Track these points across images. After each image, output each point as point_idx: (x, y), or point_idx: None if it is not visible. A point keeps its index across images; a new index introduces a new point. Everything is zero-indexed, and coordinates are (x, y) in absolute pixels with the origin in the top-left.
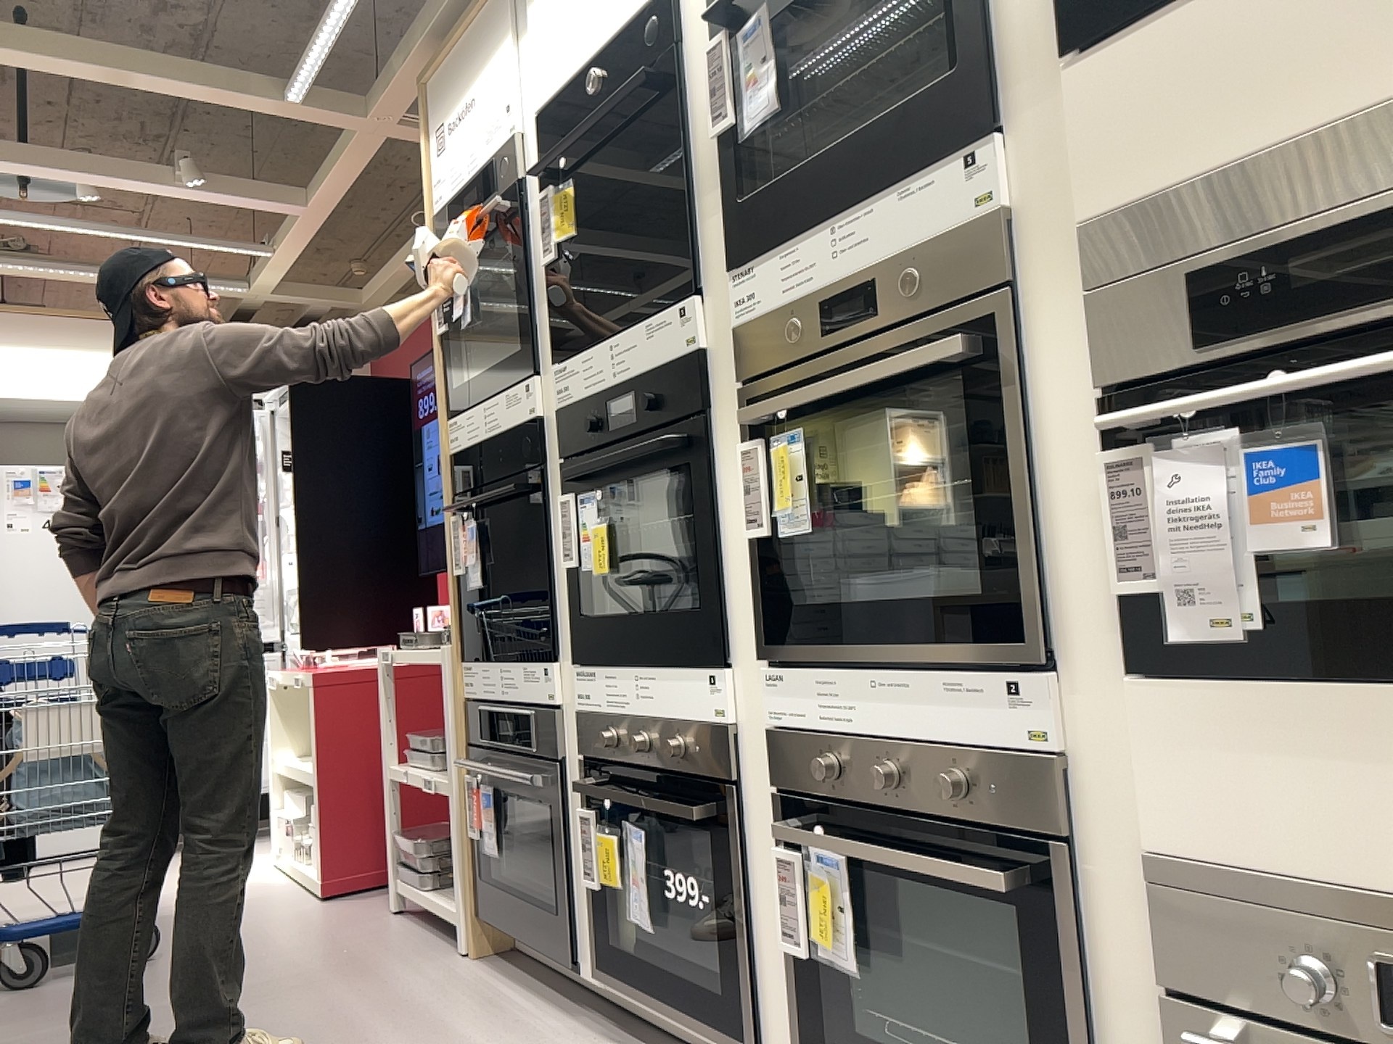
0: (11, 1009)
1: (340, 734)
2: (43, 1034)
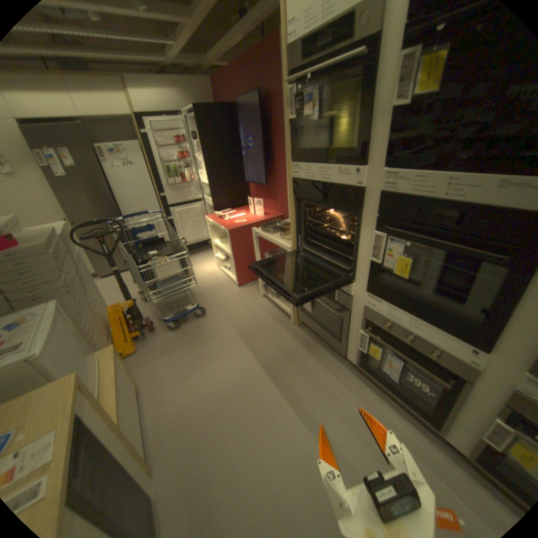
0: (177, 340)
1: (238, 246)
2: (191, 356)
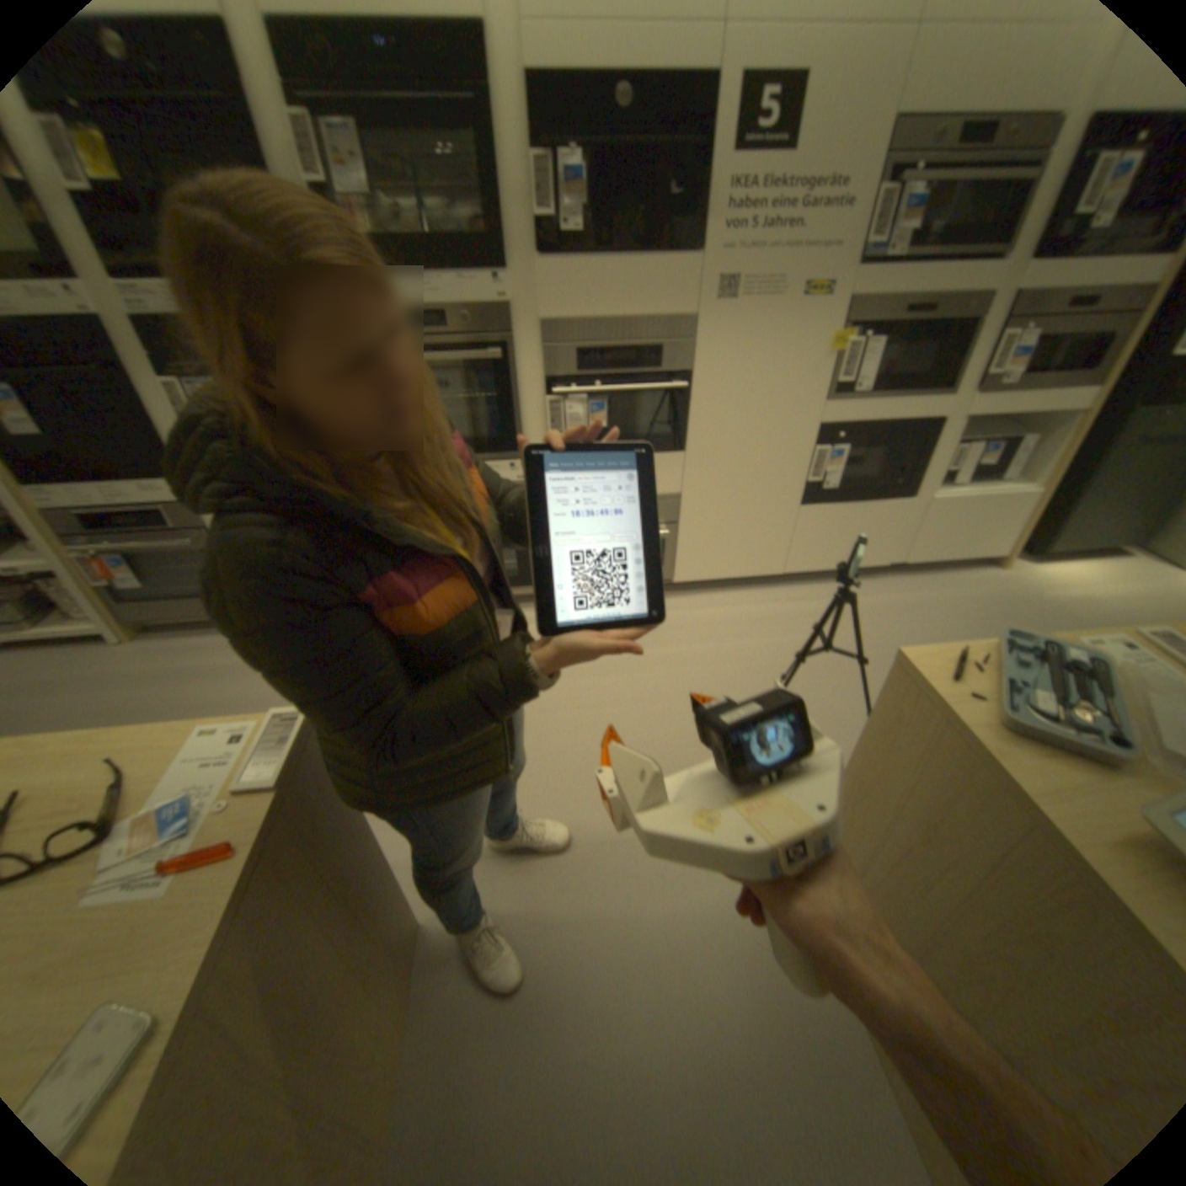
0: None
1: None
2: None
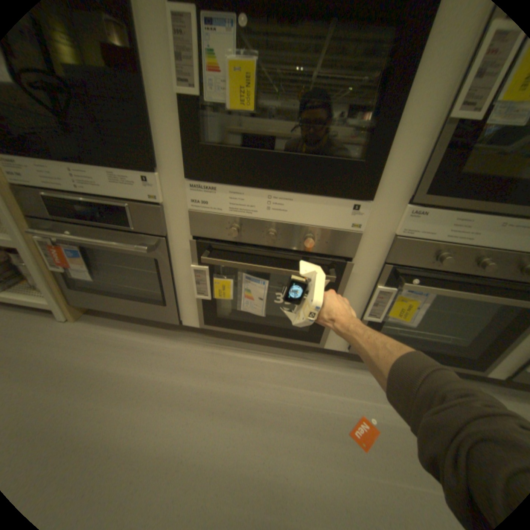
0: None
1: None
2: None
